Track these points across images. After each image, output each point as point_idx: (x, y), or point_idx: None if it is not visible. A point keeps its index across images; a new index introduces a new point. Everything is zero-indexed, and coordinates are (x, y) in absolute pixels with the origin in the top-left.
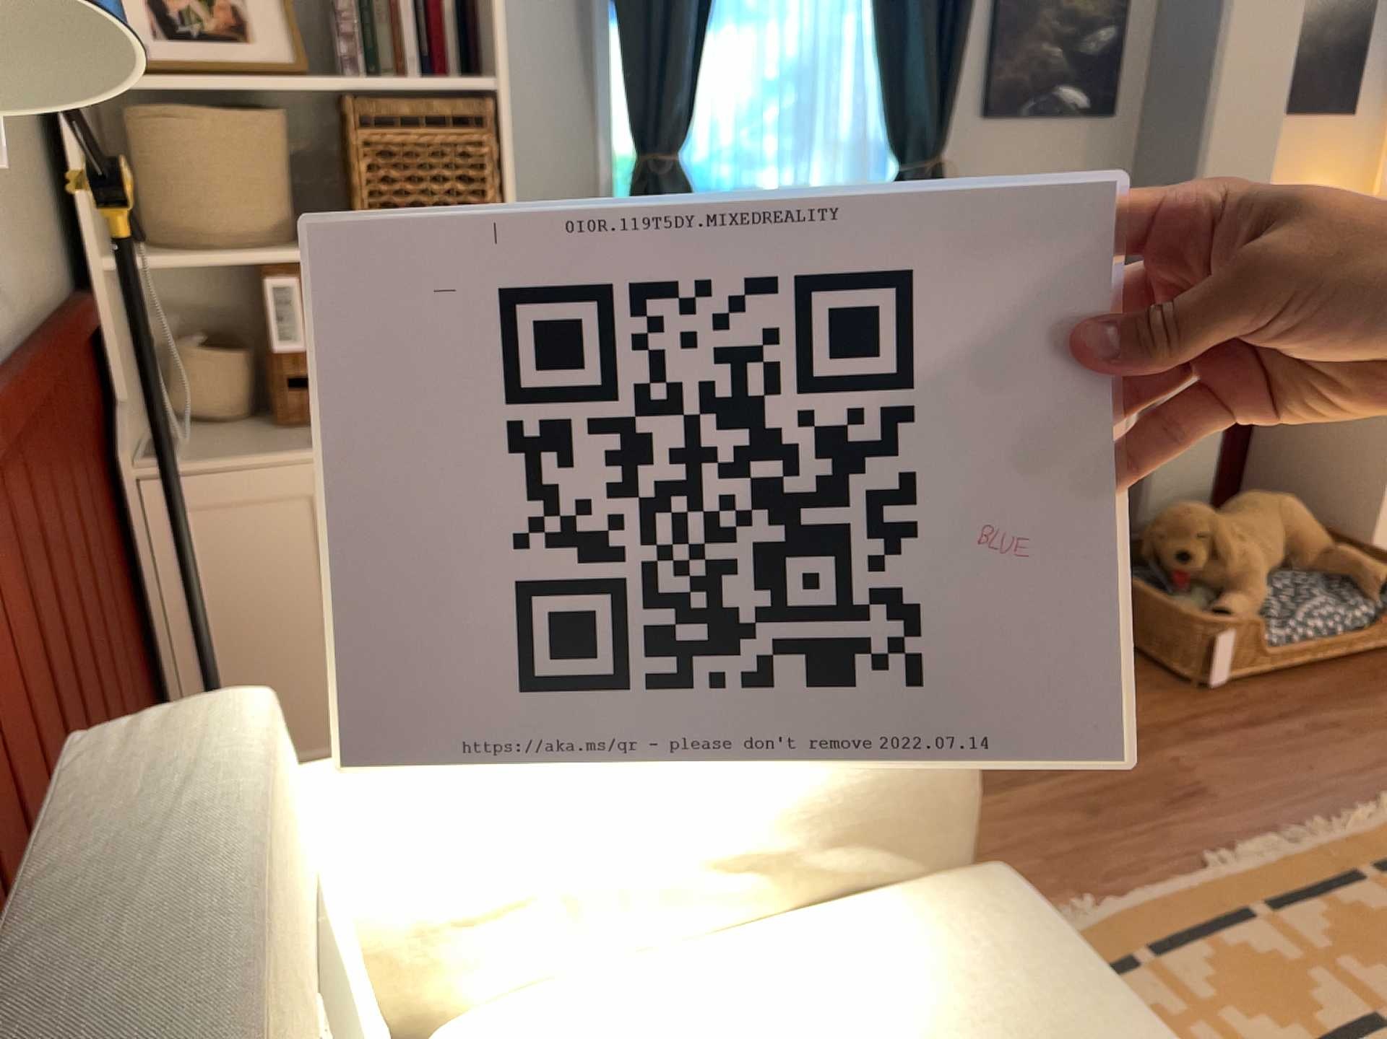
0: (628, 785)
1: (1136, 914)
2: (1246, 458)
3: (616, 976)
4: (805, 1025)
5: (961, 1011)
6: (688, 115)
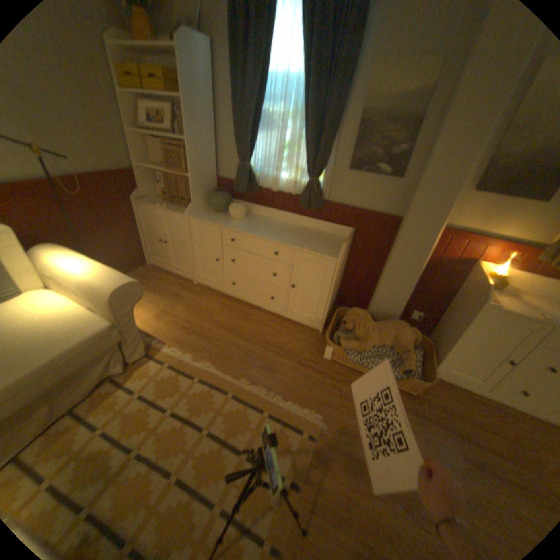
0: (67, 272)
1: (211, 375)
2: (440, 317)
3: (59, 299)
4: (47, 318)
5: (55, 332)
6: (250, 154)
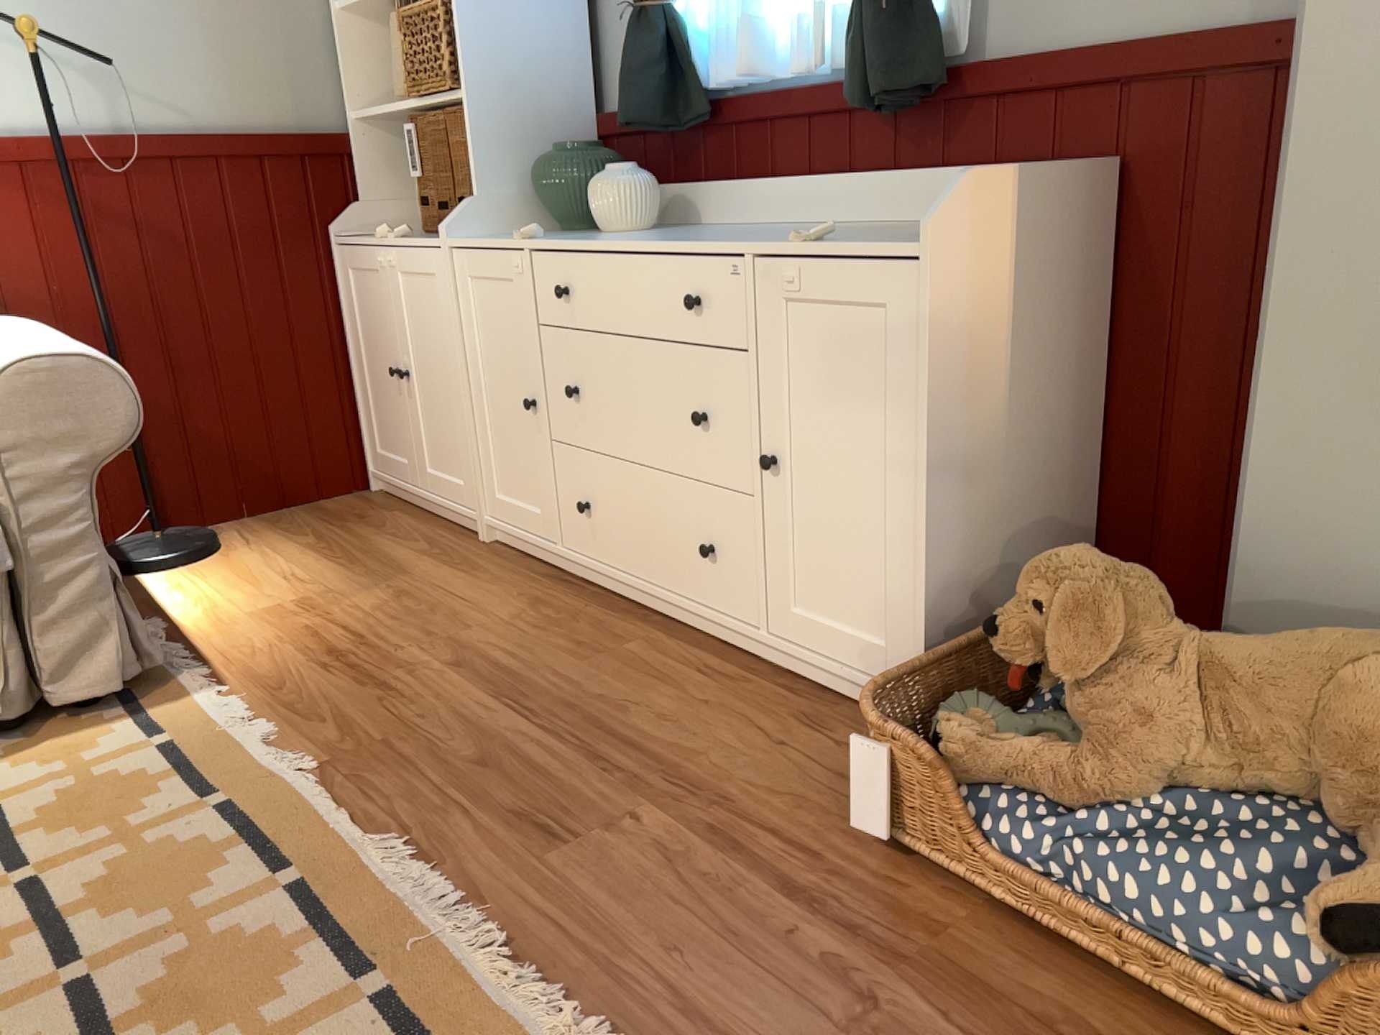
0: None
1: (287, 793)
2: None
3: None
4: None
5: None
6: None
